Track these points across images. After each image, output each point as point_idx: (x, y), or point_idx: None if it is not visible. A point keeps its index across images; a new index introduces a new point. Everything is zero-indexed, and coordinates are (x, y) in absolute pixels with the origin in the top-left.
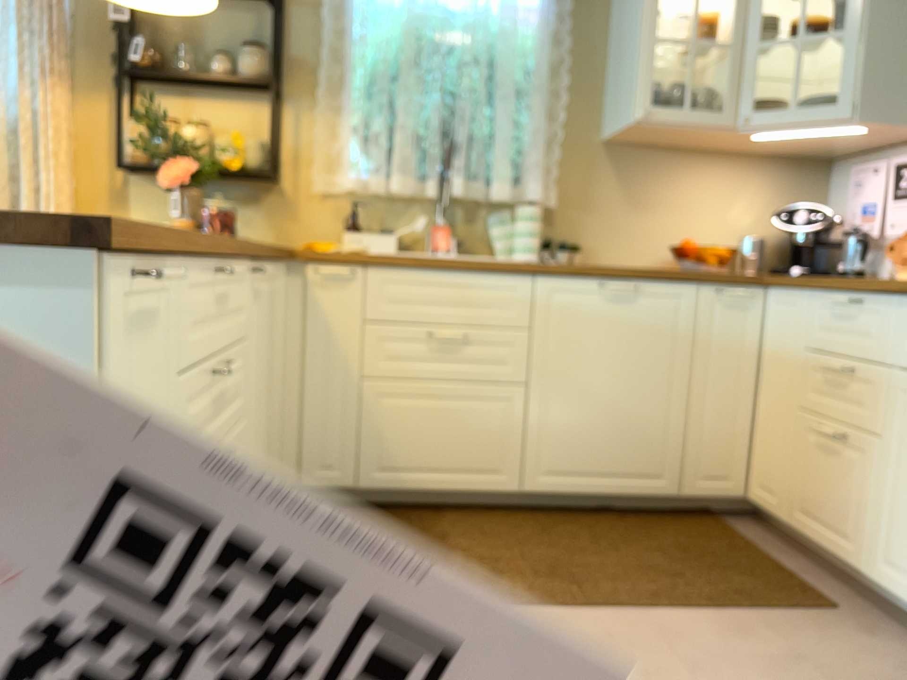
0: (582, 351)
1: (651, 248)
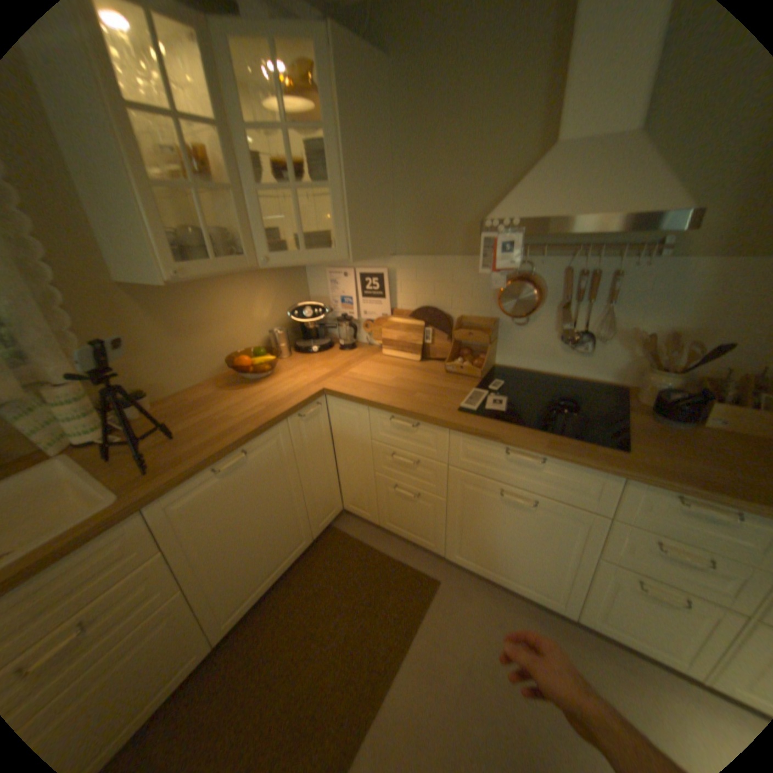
0: (218, 528)
1: (206, 364)
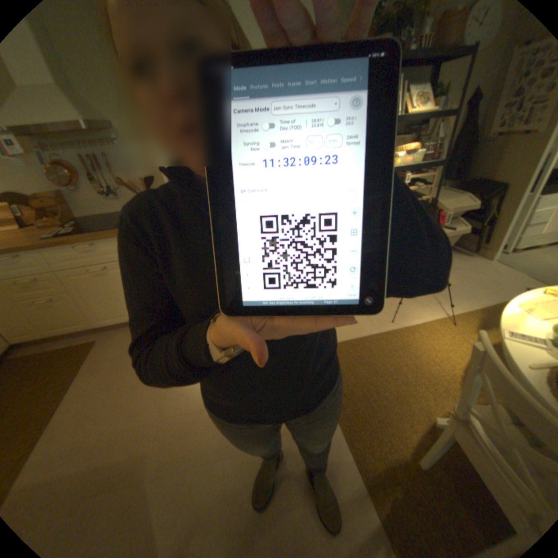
0: None
1: None
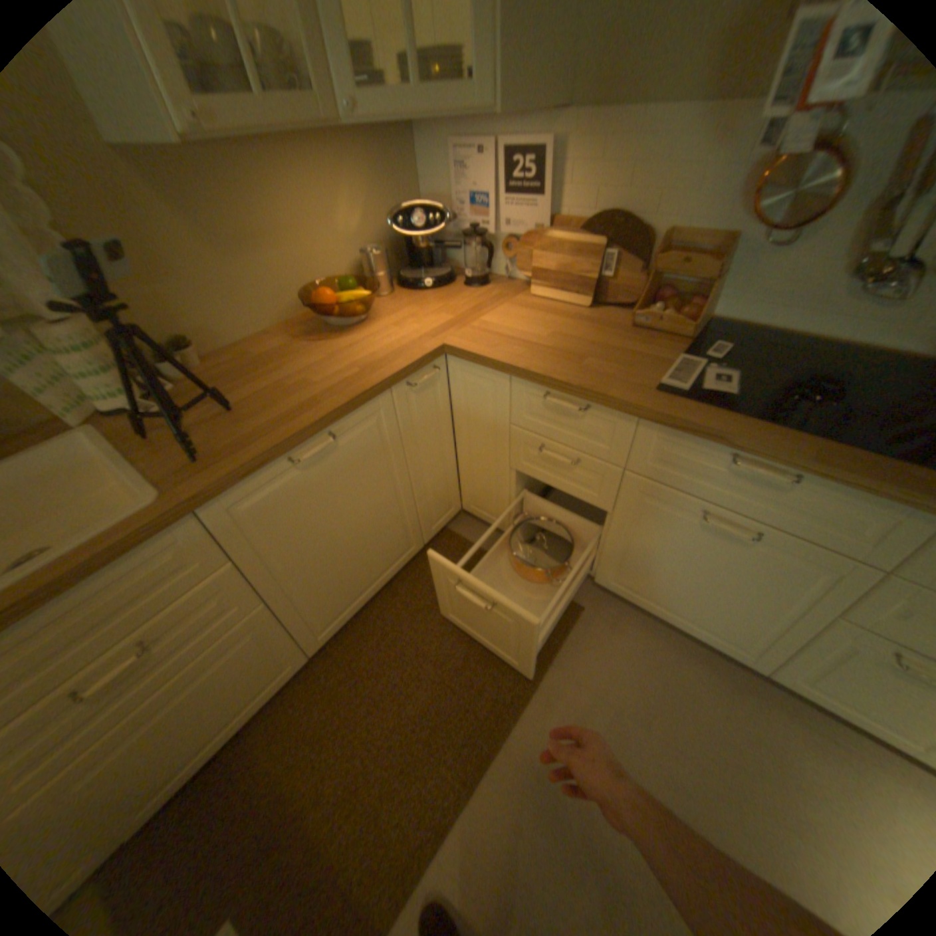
0: (305, 531)
1: (272, 299)
